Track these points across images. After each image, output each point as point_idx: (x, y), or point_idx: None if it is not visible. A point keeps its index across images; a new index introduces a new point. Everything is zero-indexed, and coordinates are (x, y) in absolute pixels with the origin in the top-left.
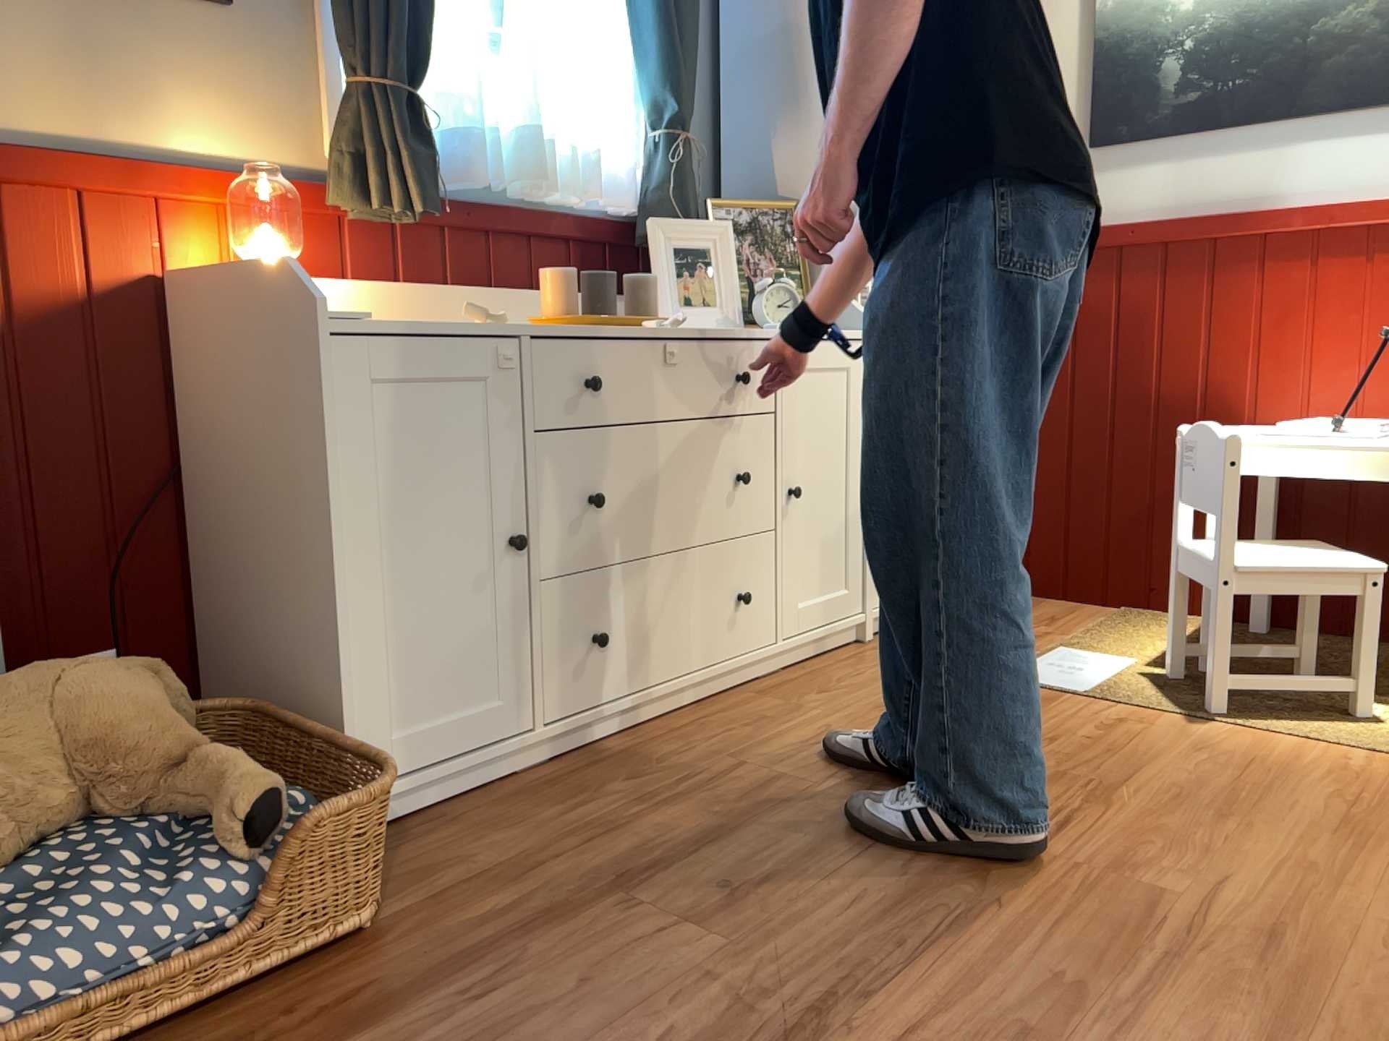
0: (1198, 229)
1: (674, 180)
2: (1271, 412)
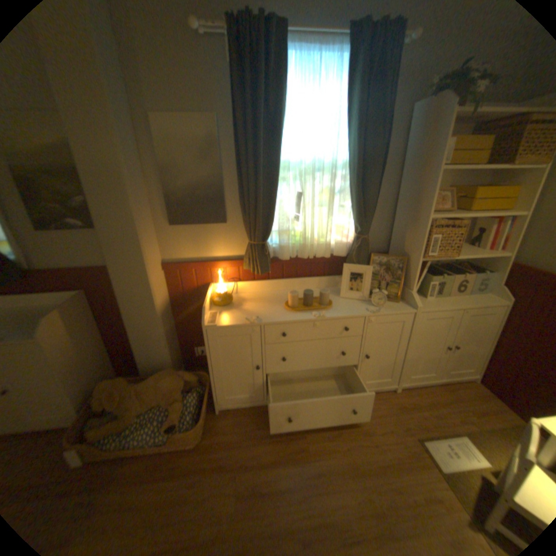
0: None
1: (356, 251)
2: None
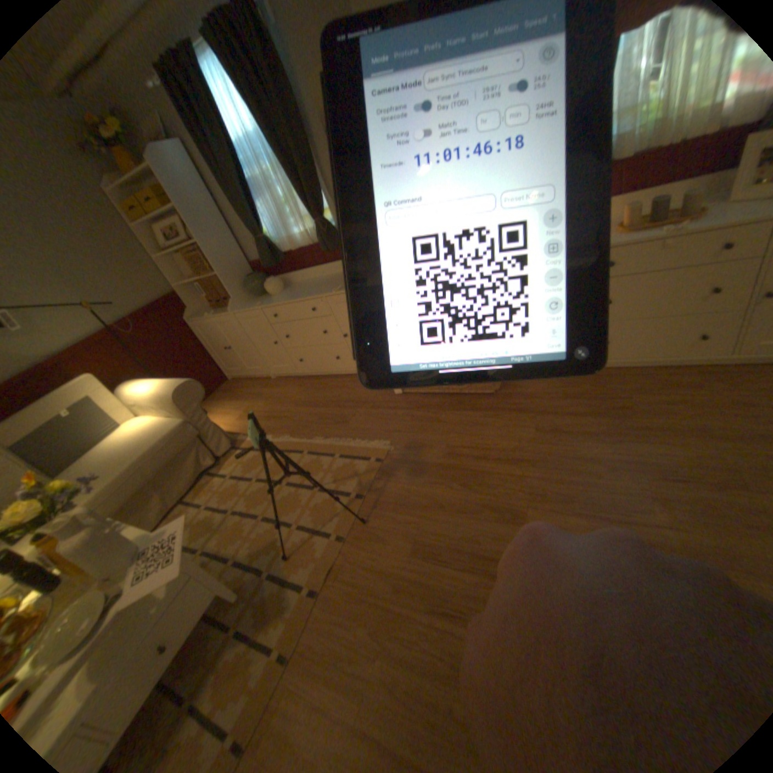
0: None
1: None
2: None
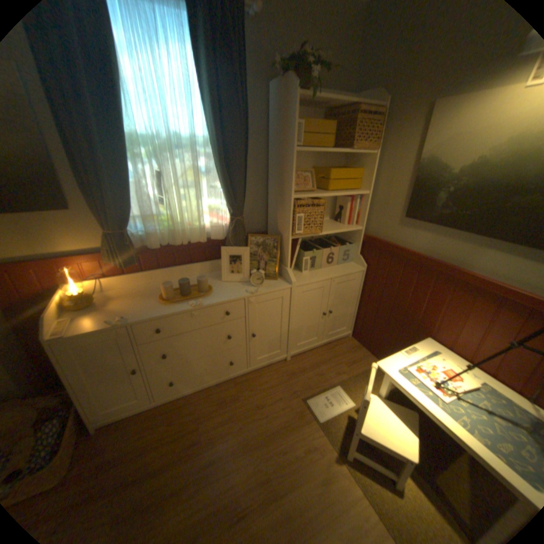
0: (435, 264)
1: (232, 233)
2: (442, 339)
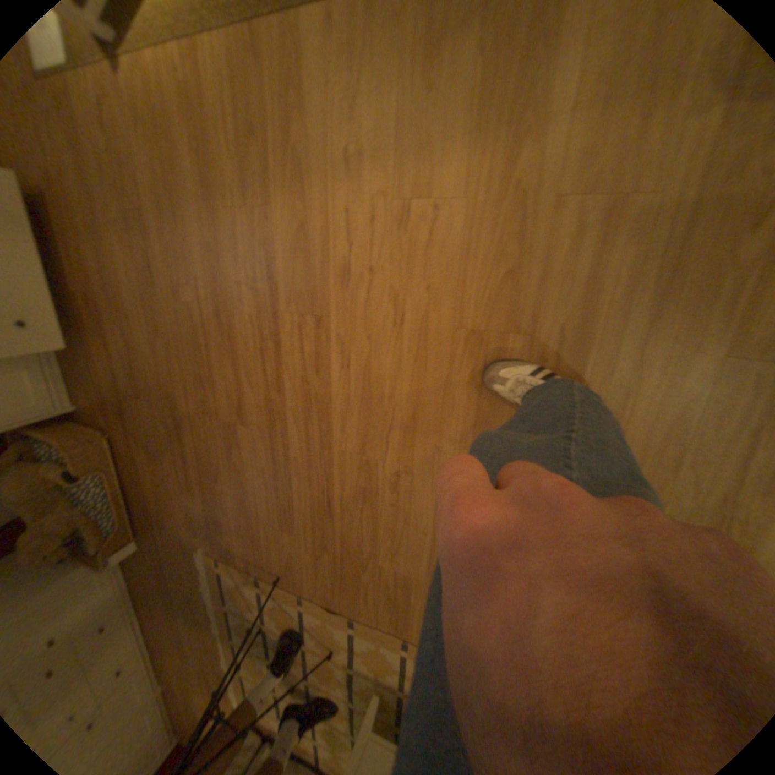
0: None
1: None
2: None
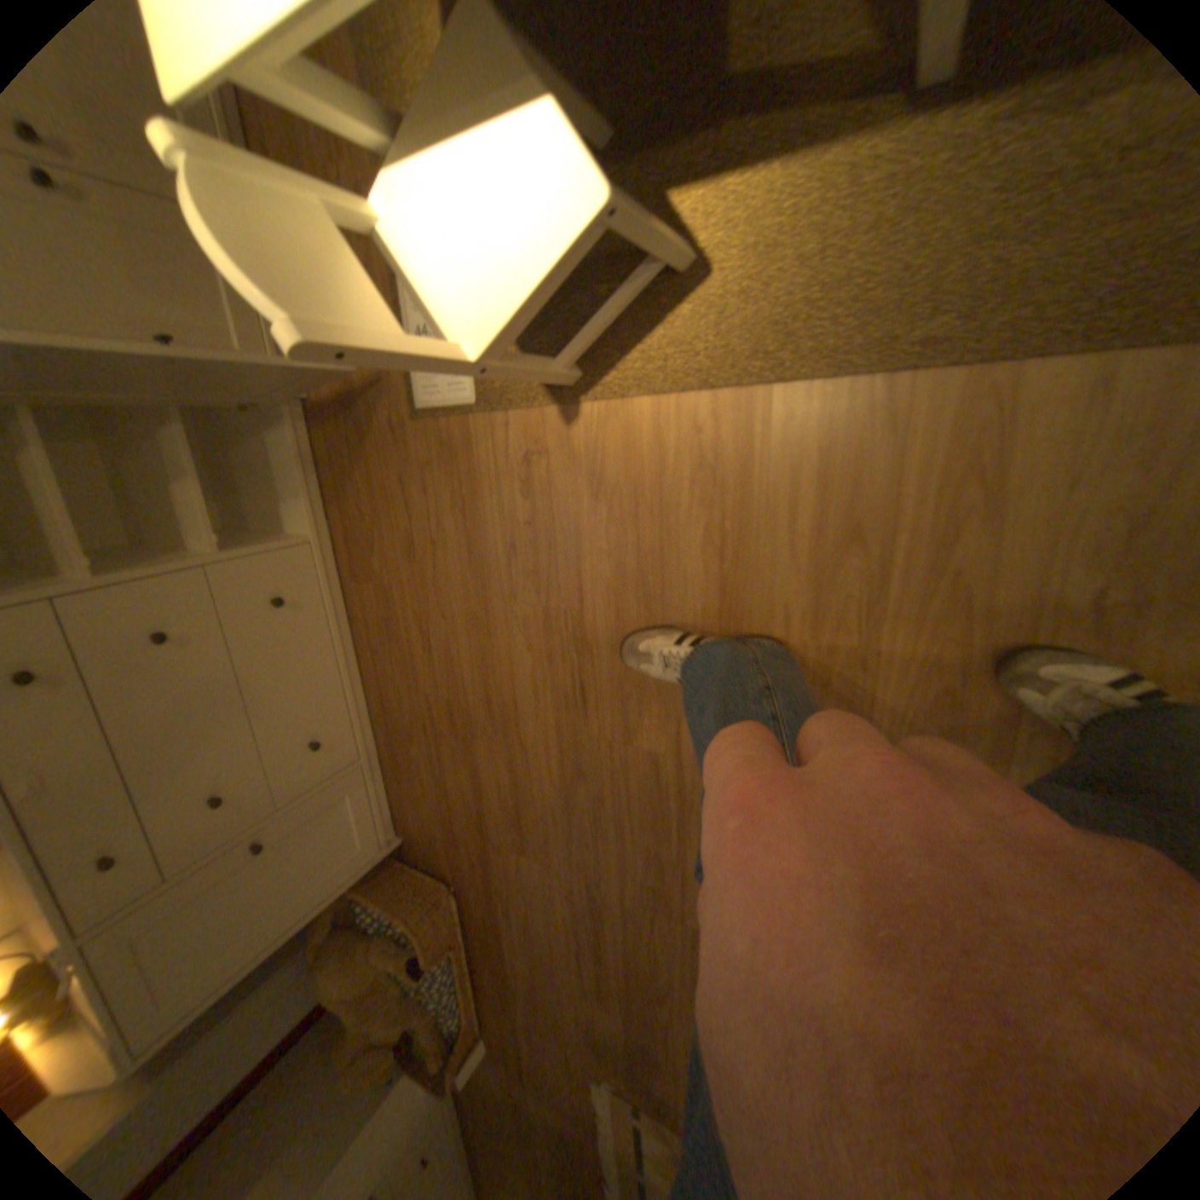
0: None
1: None
2: None
